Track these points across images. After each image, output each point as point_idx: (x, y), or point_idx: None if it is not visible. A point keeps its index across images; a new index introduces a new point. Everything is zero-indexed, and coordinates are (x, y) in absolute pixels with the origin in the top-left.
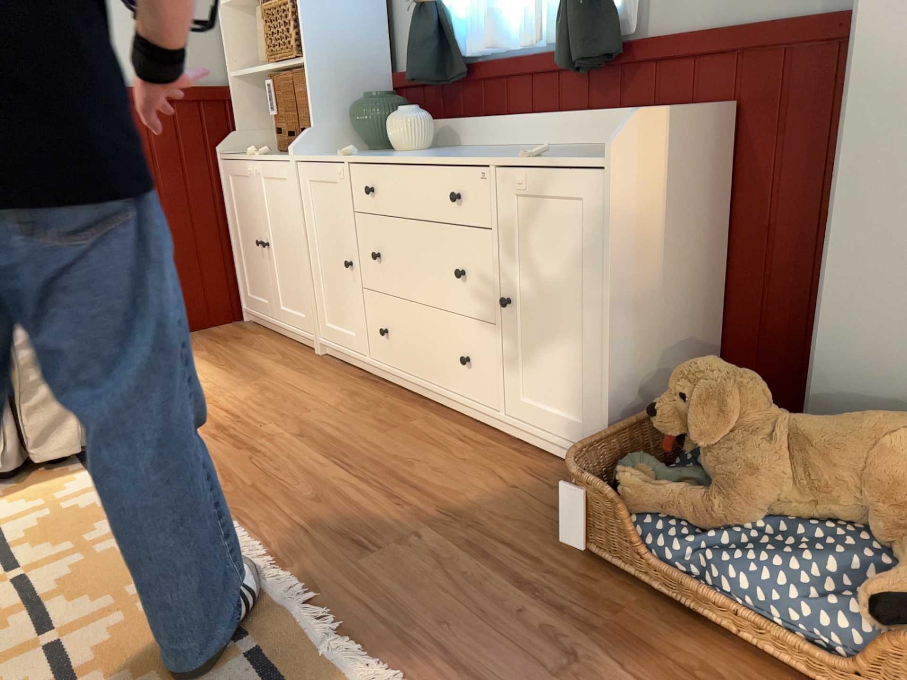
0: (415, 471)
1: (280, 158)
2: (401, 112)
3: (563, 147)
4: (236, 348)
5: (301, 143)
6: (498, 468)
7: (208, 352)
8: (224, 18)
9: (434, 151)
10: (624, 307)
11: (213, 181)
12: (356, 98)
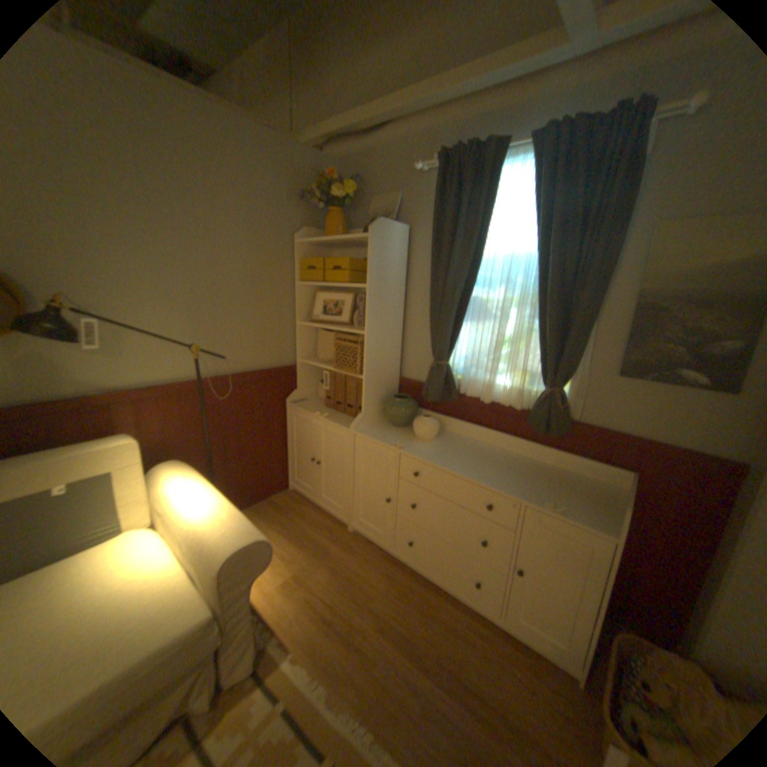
0: (468, 676)
1: (338, 424)
2: (425, 421)
3: (526, 462)
4: (295, 522)
5: (358, 423)
6: (514, 670)
7: (279, 526)
8: (298, 329)
9: (442, 443)
10: (607, 604)
11: (281, 416)
12: (383, 392)
